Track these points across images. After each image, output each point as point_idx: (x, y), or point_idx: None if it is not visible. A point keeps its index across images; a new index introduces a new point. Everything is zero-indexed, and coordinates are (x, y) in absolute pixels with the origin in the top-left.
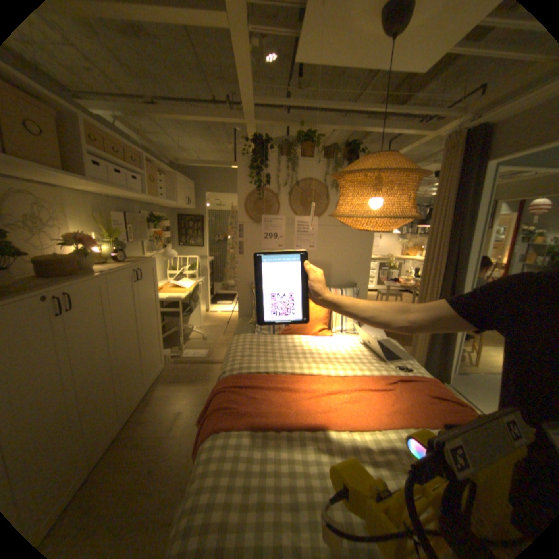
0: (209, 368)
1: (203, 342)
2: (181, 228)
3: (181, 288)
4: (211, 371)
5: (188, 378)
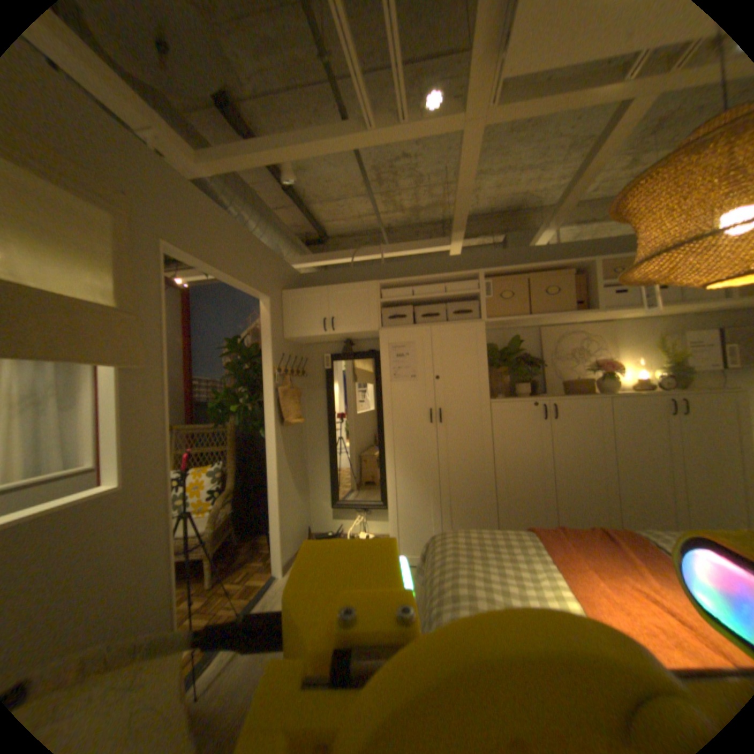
0: None
1: None
2: None
3: None
4: None
5: None
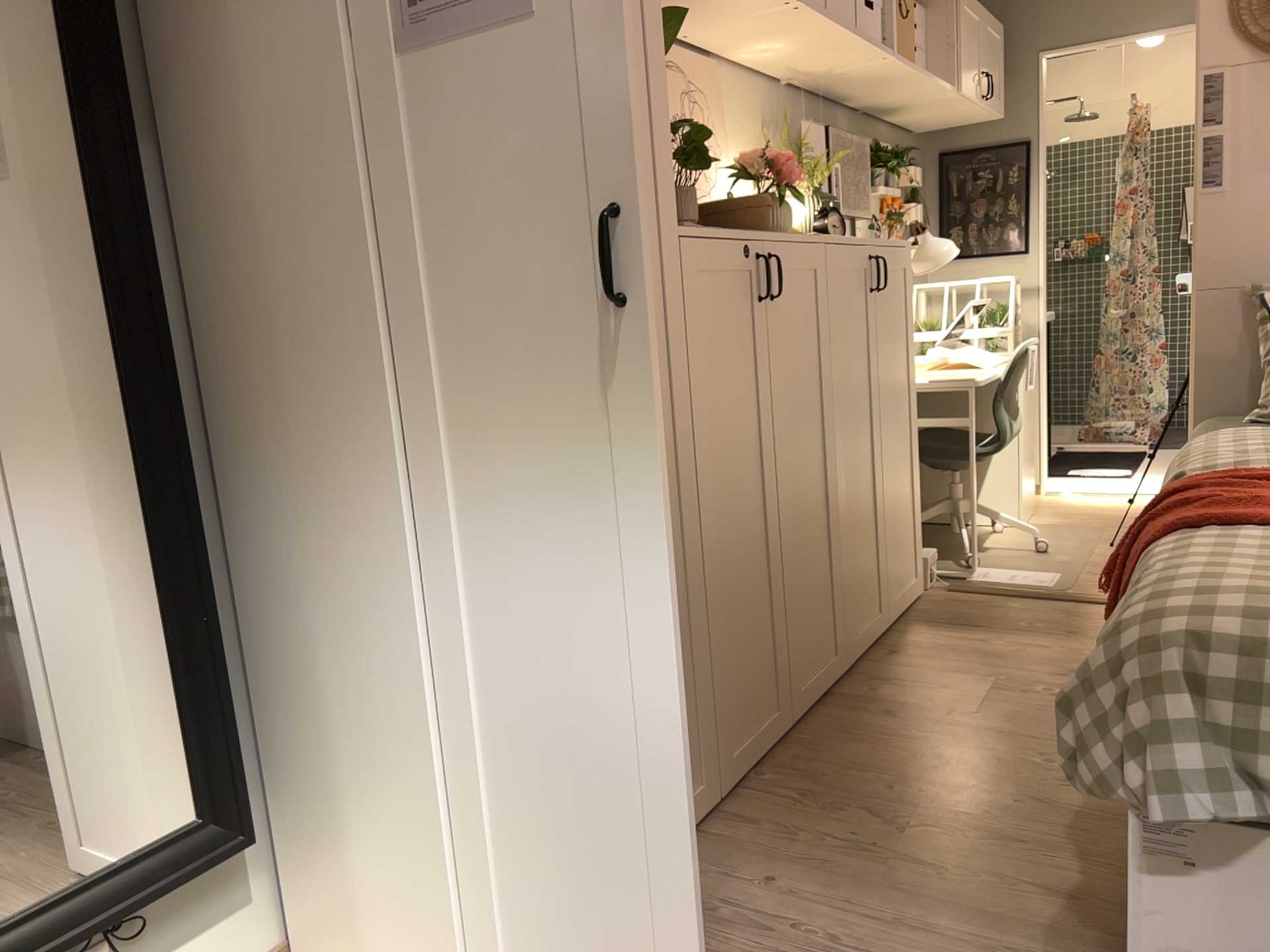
0: (1071, 610)
1: (1033, 557)
2: (945, 201)
3: (961, 368)
4: (1078, 615)
5: (1002, 621)
